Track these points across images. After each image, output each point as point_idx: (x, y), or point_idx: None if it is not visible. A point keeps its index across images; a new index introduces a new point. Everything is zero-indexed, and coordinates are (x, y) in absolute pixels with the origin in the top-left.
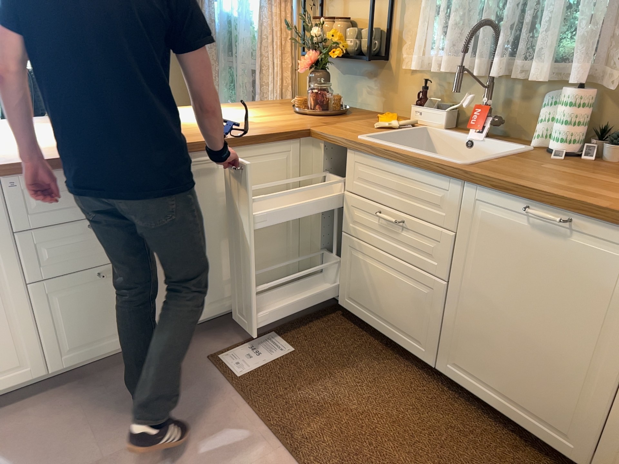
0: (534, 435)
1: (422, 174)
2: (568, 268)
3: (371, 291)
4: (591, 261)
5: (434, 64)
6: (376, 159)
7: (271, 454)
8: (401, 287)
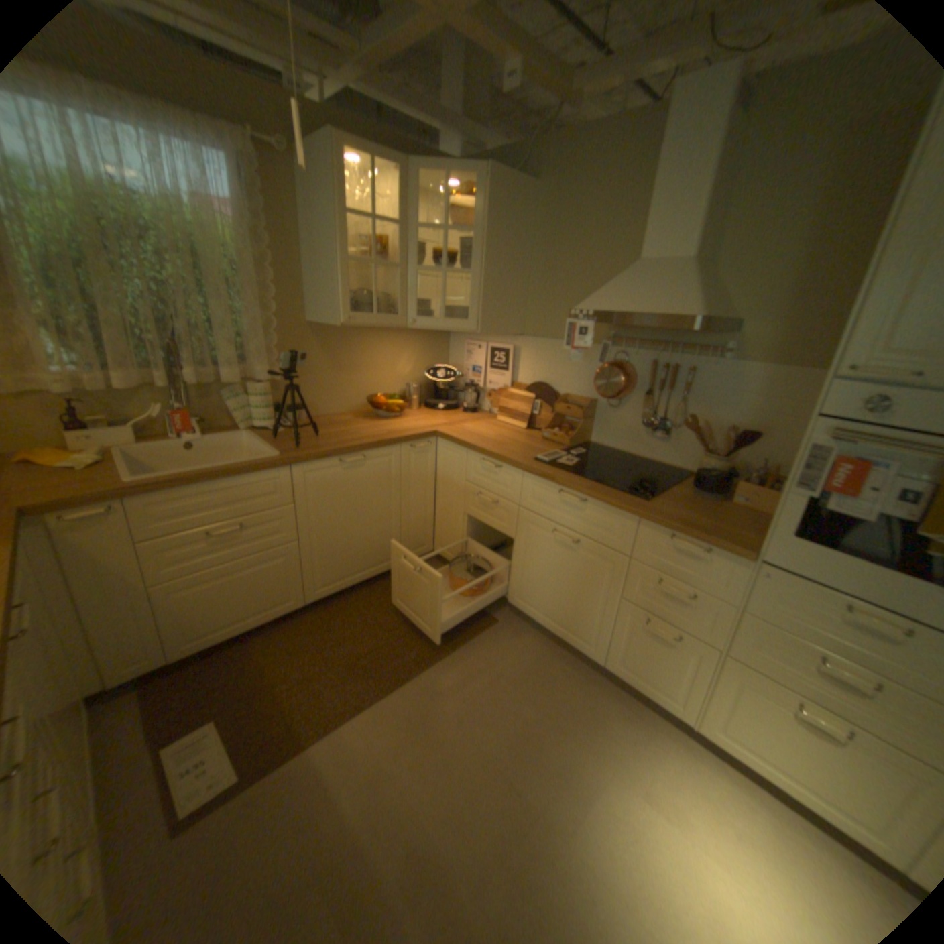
0: (376, 575)
1: (249, 478)
2: (367, 480)
3: (218, 611)
4: (376, 469)
5: (88, 383)
6: (182, 491)
7: (357, 730)
8: (256, 578)
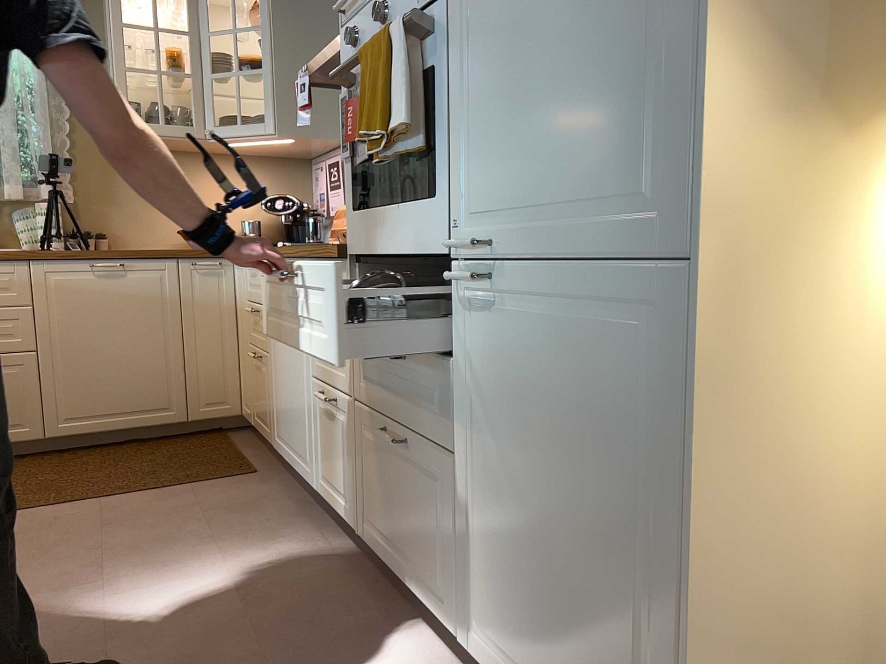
0: (149, 425)
1: None
2: (131, 295)
3: None
4: (143, 284)
5: None
6: None
7: None
8: None
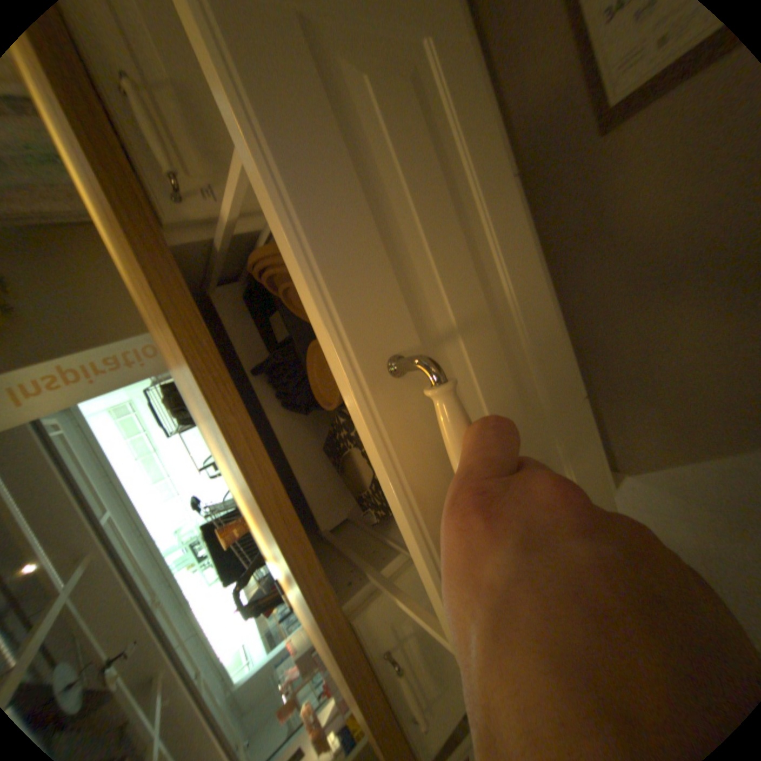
0: None
1: None
2: None
3: None
4: None
5: None
6: None
7: None
8: None
